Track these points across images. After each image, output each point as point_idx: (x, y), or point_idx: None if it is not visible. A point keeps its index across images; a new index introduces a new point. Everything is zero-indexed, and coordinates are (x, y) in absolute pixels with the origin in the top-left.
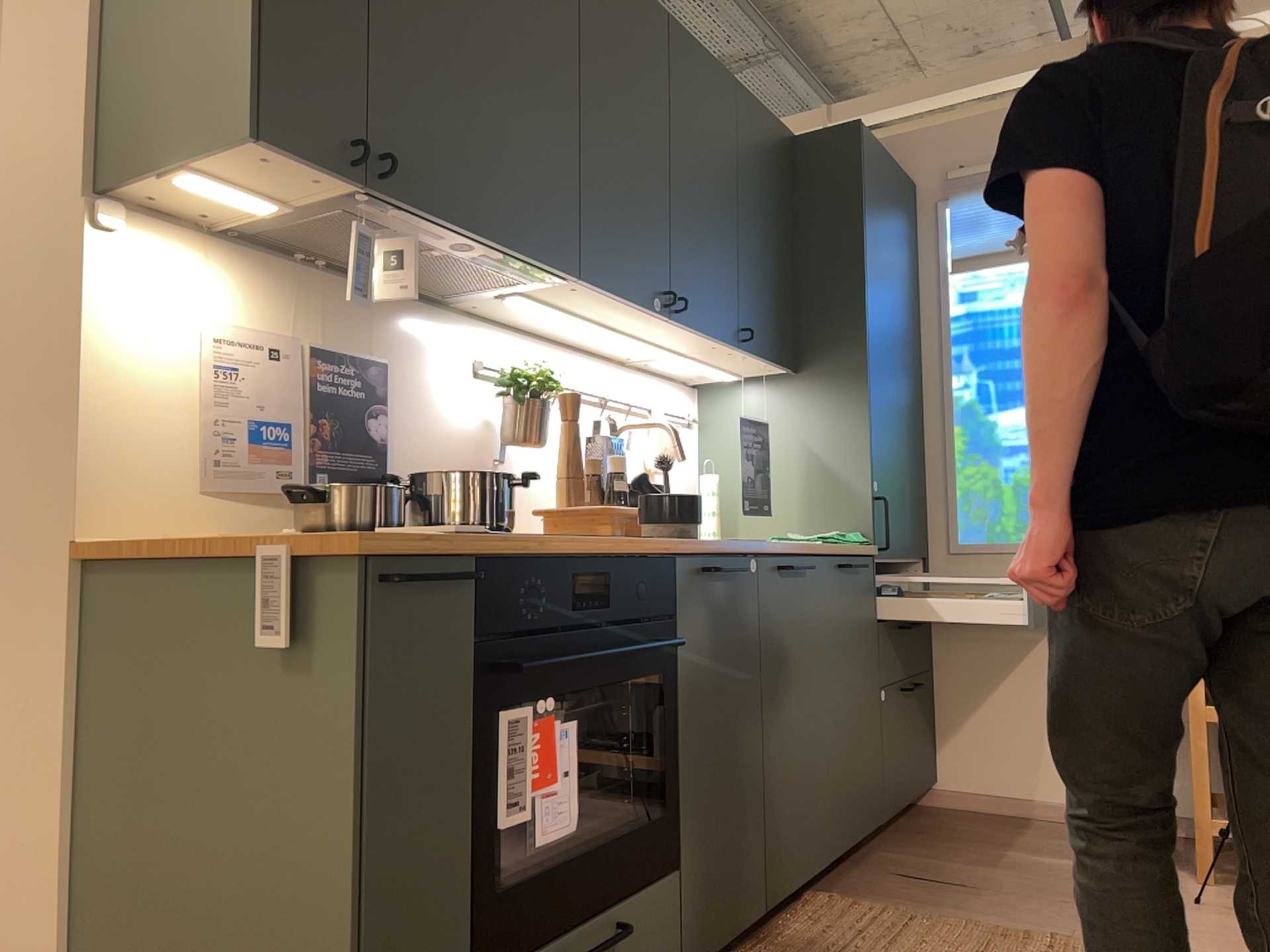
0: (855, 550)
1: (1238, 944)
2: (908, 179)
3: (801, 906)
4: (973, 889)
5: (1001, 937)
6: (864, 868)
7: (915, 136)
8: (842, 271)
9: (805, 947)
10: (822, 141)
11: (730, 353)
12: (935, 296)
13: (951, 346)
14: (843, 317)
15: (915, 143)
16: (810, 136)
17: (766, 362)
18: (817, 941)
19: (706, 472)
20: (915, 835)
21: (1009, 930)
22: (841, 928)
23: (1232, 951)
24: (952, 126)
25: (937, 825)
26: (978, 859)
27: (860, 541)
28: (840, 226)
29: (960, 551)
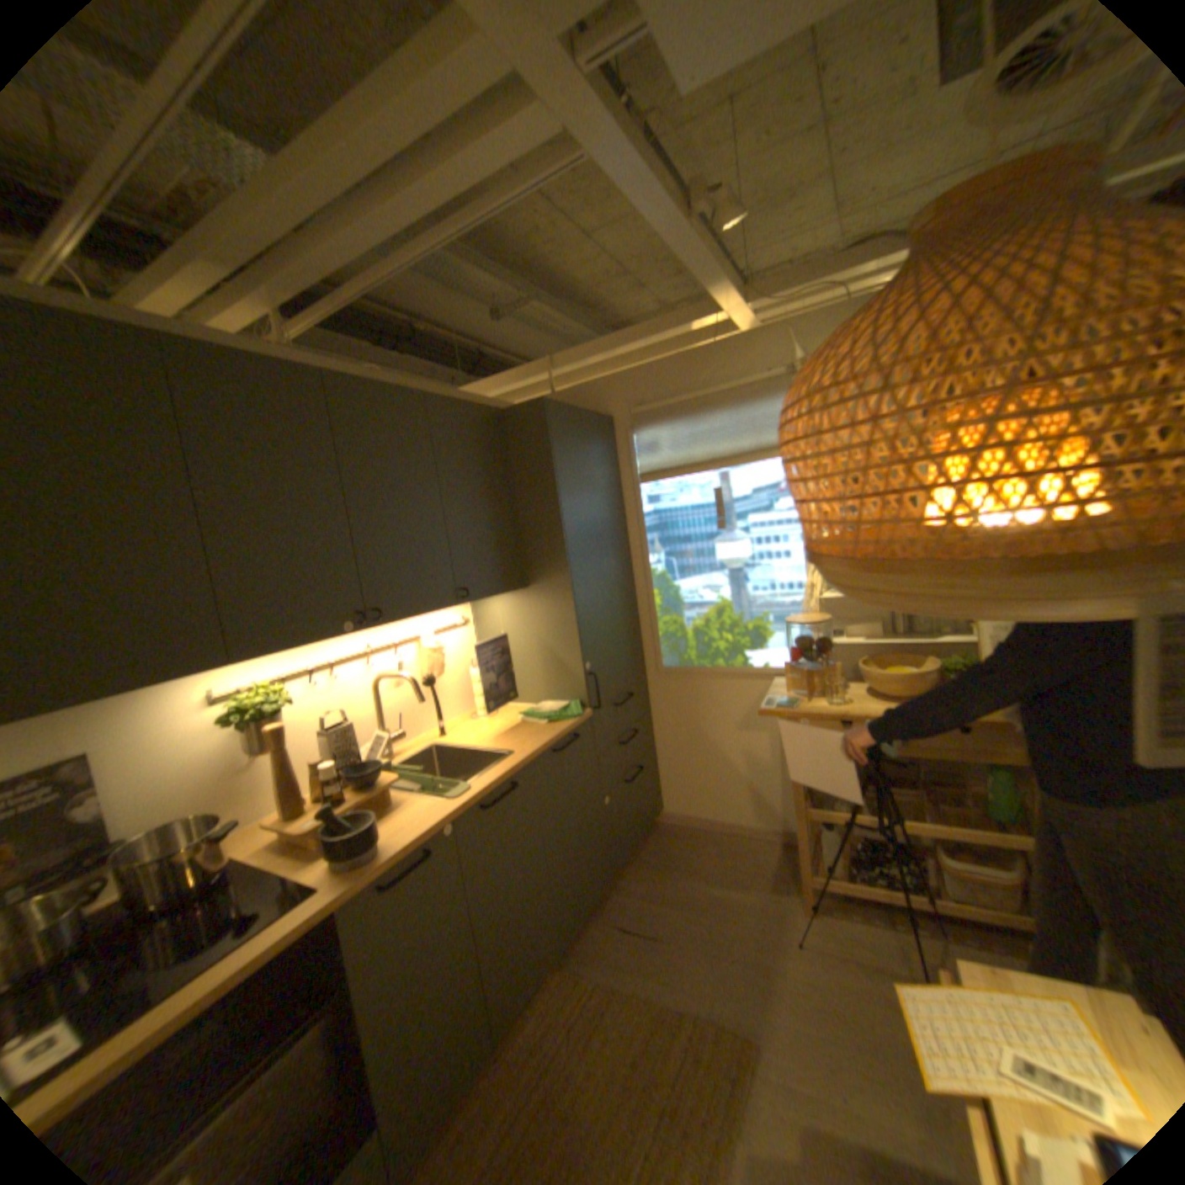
0: (567, 727)
1: (815, 1011)
2: (607, 412)
3: (537, 996)
4: (659, 945)
5: (659, 1028)
6: (596, 924)
7: (608, 378)
8: (544, 515)
9: (523, 1064)
10: (519, 412)
11: (457, 604)
12: (632, 498)
13: (645, 535)
14: (549, 549)
15: (609, 384)
16: (511, 408)
17: (493, 596)
18: (534, 1051)
19: (472, 665)
20: (640, 869)
21: (666, 1016)
22: (555, 1028)
23: (810, 1023)
24: (631, 371)
25: (656, 852)
26: (671, 899)
27: (572, 716)
28: (539, 480)
29: (662, 672)
